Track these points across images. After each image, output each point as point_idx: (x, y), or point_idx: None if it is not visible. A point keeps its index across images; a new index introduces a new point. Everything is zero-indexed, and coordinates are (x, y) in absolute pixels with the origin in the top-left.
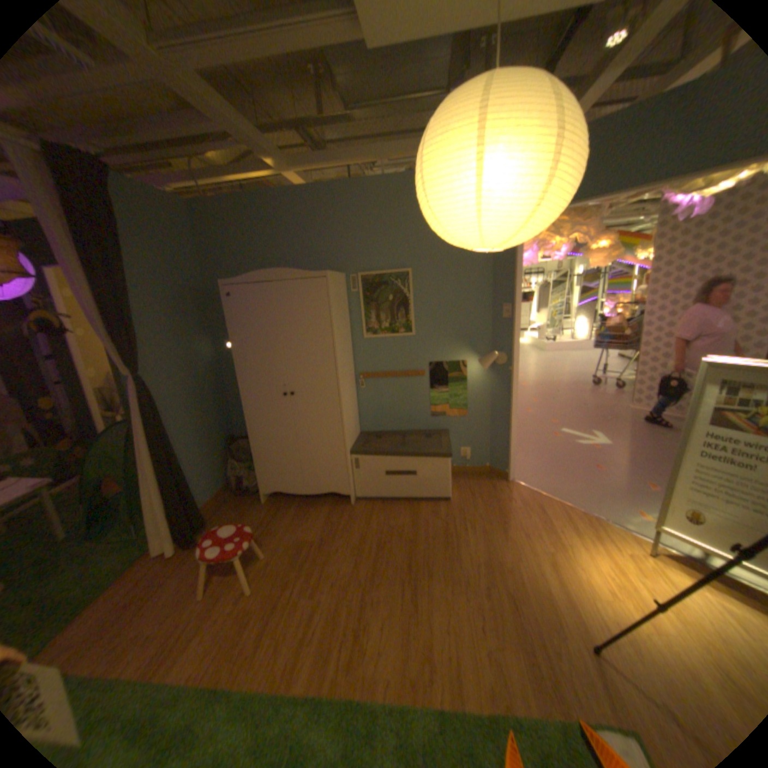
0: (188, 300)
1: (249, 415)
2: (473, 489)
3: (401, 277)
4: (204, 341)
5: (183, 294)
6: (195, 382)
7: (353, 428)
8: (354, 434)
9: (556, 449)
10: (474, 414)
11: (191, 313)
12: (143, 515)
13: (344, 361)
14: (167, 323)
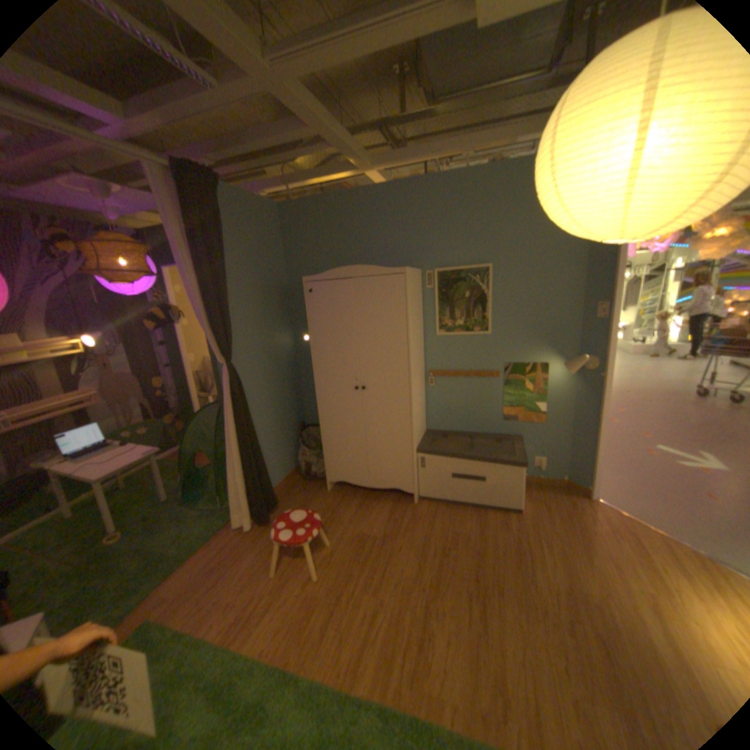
0: (274, 296)
1: (322, 405)
2: (549, 504)
3: (481, 272)
4: (285, 333)
5: (271, 290)
6: (276, 371)
7: (421, 426)
8: (421, 432)
9: (652, 469)
10: (554, 422)
11: (276, 307)
12: (228, 490)
13: (416, 358)
14: (256, 316)
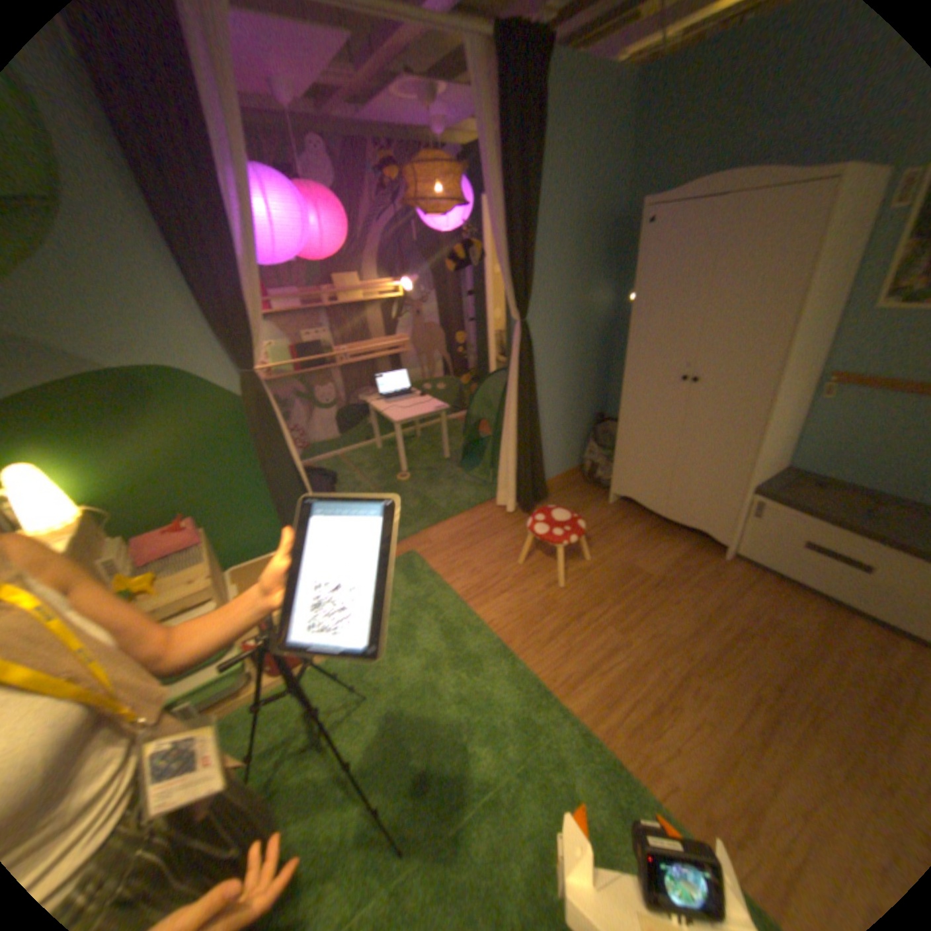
0: (601, 230)
1: (627, 394)
2: None
3: None
4: (605, 288)
5: (598, 221)
6: (580, 339)
7: (779, 457)
8: (776, 466)
9: None
10: None
11: (600, 248)
12: (498, 465)
13: (811, 344)
14: (569, 260)
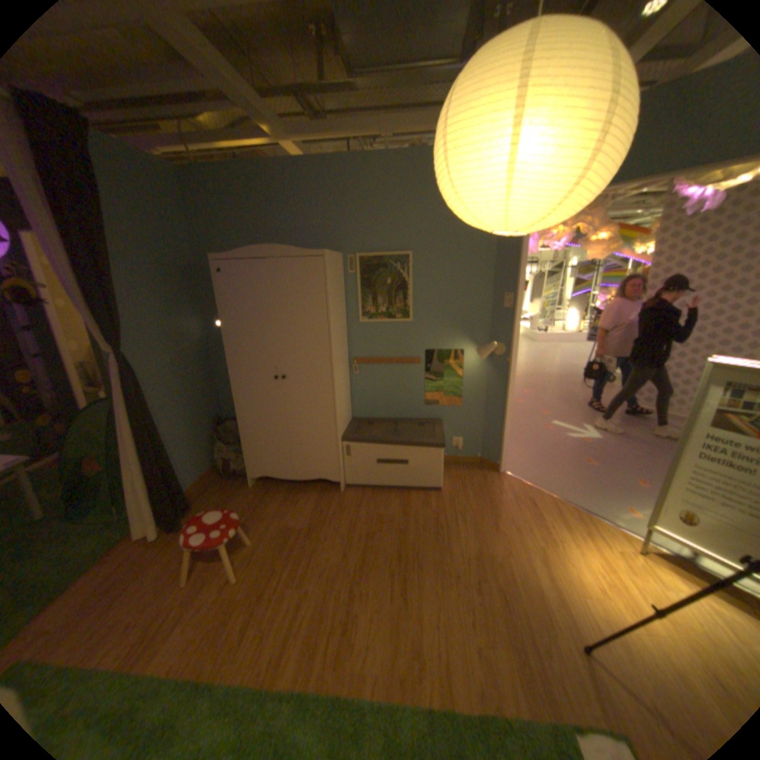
0: (176, 274)
1: (238, 397)
2: (464, 479)
3: (401, 260)
4: (192, 318)
5: (171, 268)
6: (182, 361)
7: (346, 414)
8: (346, 420)
9: (547, 441)
10: (468, 404)
11: (179, 288)
12: (125, 498)
13: (339, 345)
14: (153, 297)
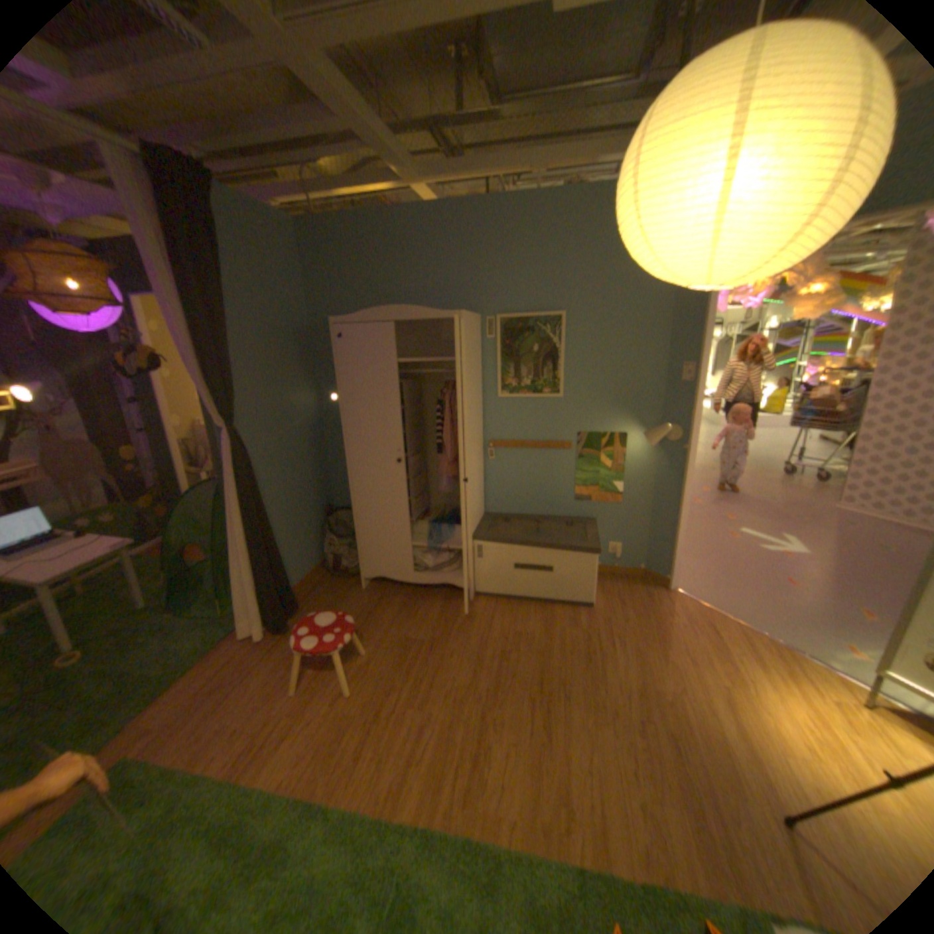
0: (291, 341)
1: (355, 483)
2: (623, 595)
3: (552, 322)
4: (306, 391)
5: (286, 333)
6: (294, 439)
7: (478, 508)
8: (478, 514)
9: (734, 554)
10: (631, 502)
11: (293, 356)
12: (232, 591)
13: (474, 425)
14: (267, 366)
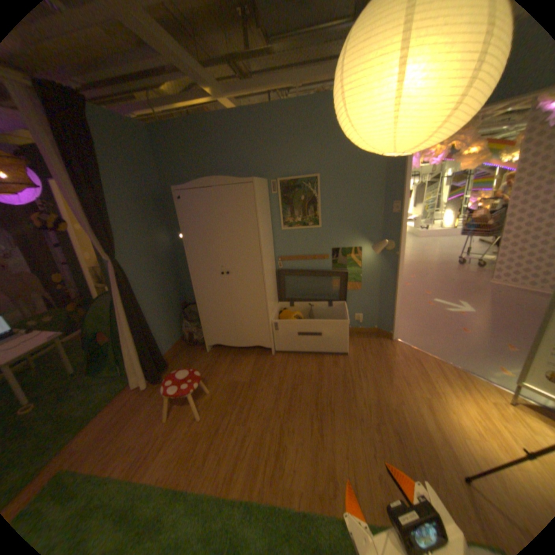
0: (150, 202)
1: (197, 288)
2: (365, 345)
3: (311, 180)
4: (163, 233)
5: (147, 197)
6: (157, 263)
7: (274, 298)
8: (274, 302)
9: (430, 315)
10: (367, 288)
11: (152, 212)
12: (124, 360)
13: (267, 248)
14: (135, 219)
